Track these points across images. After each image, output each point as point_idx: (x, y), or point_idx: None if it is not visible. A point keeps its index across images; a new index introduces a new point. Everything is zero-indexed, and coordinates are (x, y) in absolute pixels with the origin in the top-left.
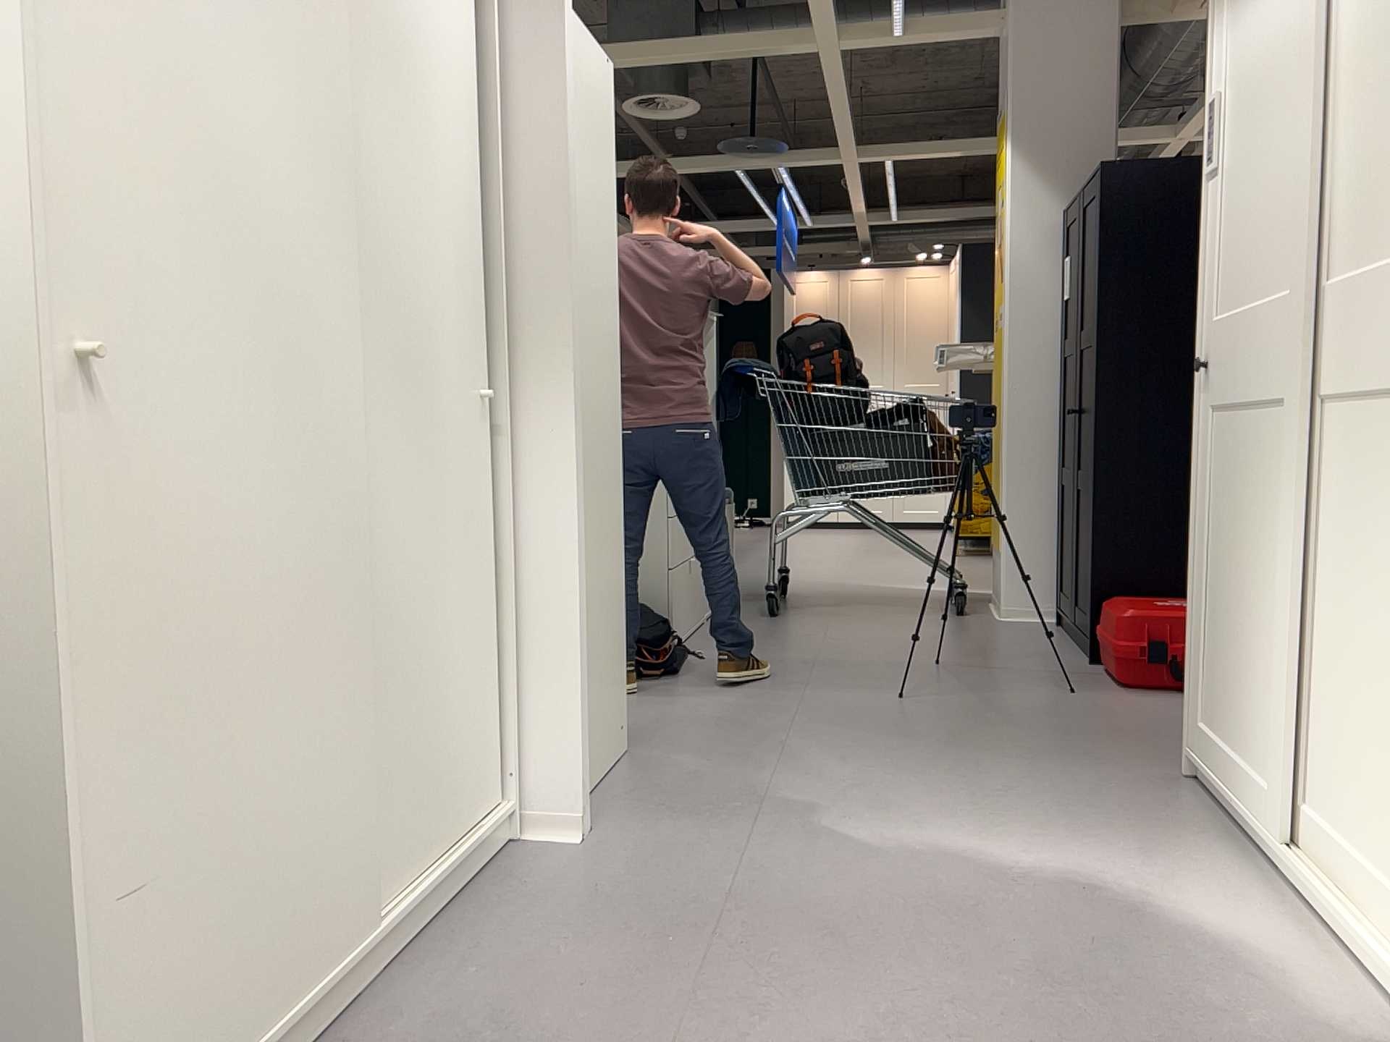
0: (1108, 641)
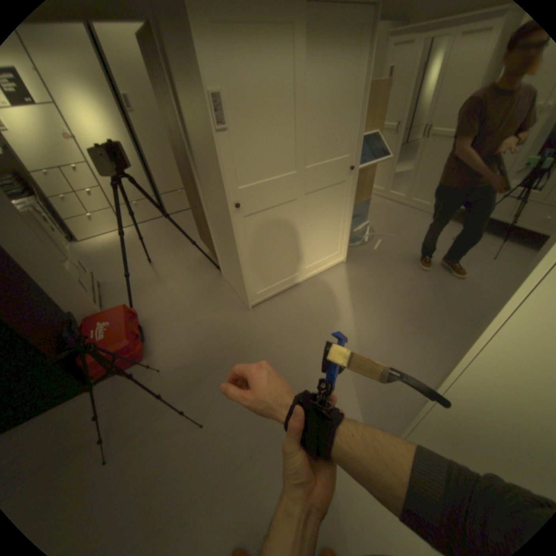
0: (137, 350)
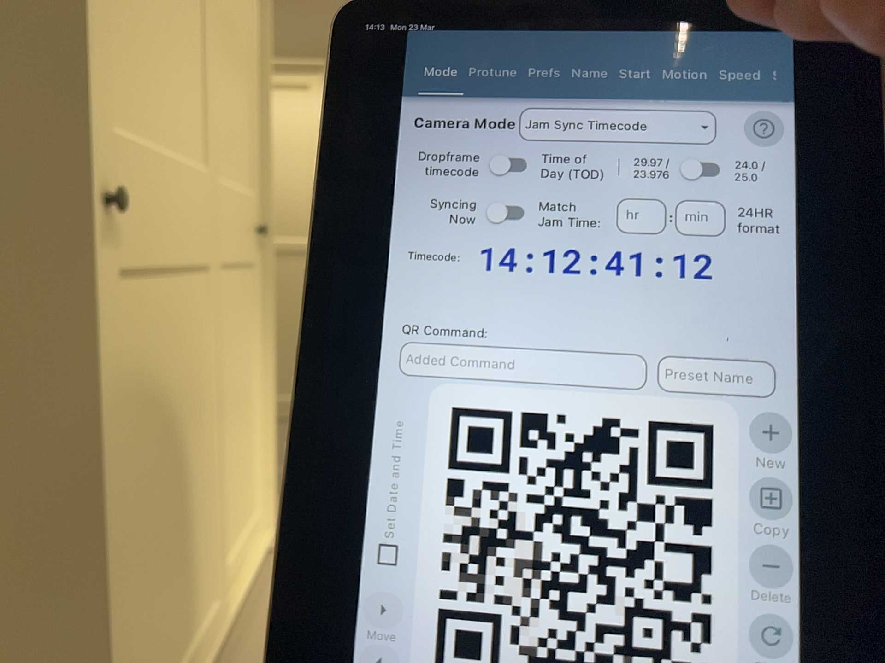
0: None
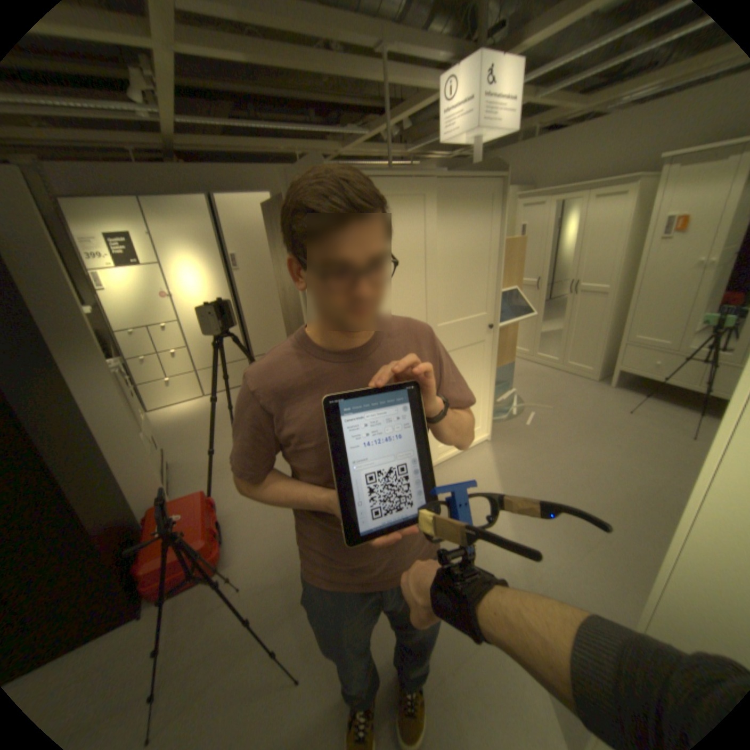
0: (213, 557)
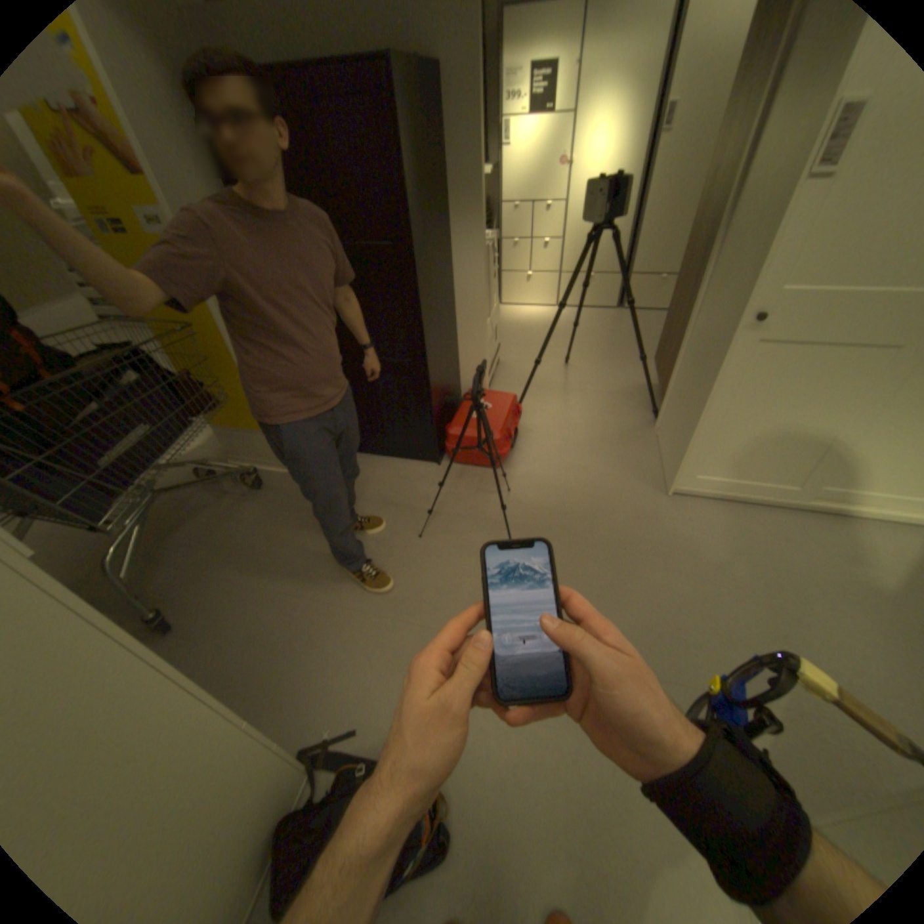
0: (502, 453)
